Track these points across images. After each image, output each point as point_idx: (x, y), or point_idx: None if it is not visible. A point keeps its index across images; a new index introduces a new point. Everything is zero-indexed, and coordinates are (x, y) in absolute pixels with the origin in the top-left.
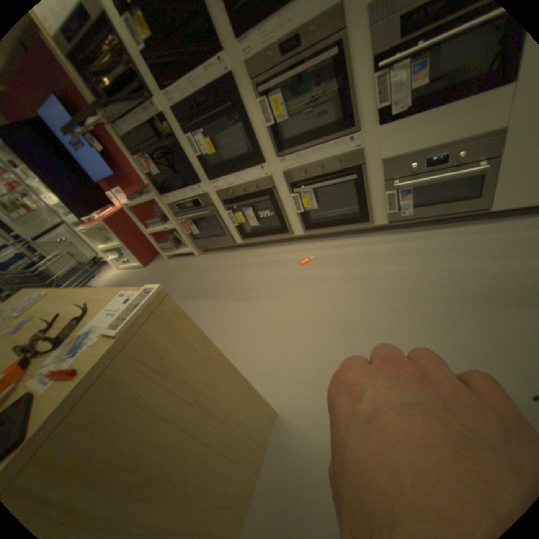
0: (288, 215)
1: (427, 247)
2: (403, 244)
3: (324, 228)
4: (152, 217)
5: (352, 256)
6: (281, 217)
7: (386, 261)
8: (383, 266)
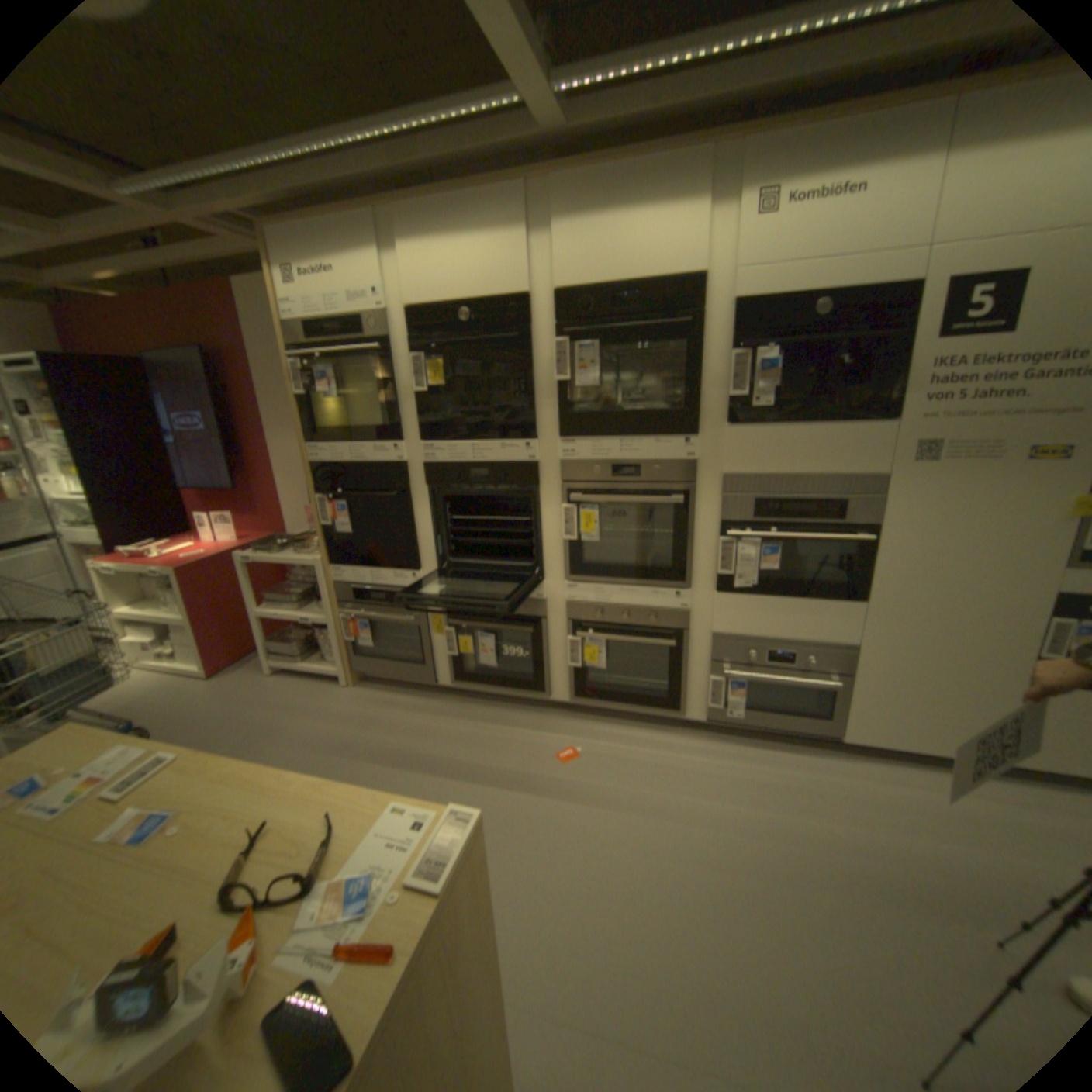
0: (551, 668)
1: (761, 782)
2: (727, 768)
3: (606, 705)
4: (280, 590)
5: (648, 770)
6: (540, 668)
7: (702, 793)
8: (698, 801)
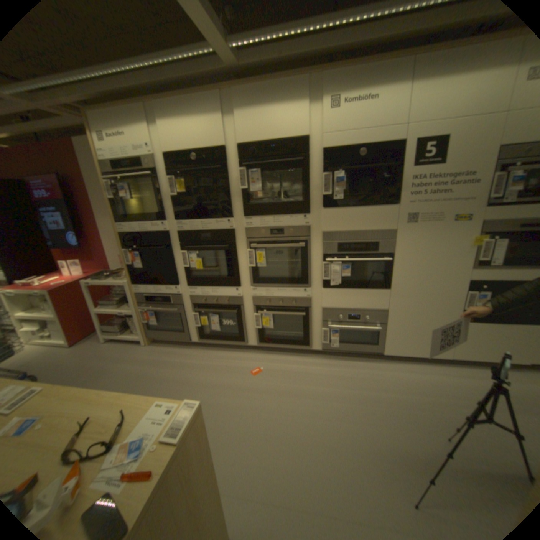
0: (247, 329)
1: (347, 377)
2: (331, 372)
3: (274, 346)
4: (106, 299)
5: (295, 375)
6: (241, 330)
7: (320, 384)
8: (318, 388)
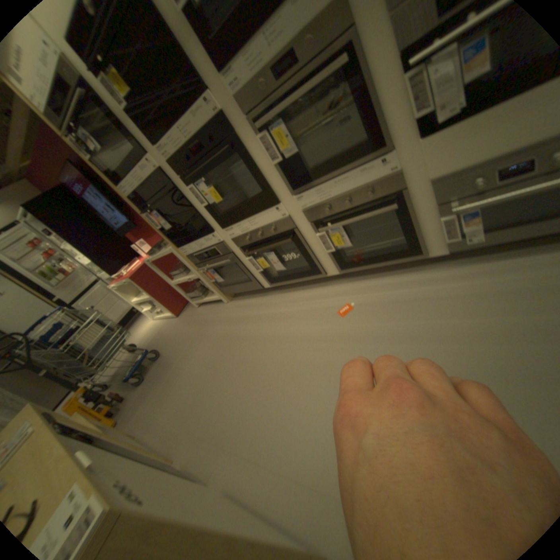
0: (317, 255)
1: (514, 286)
2: (476, 283)
3: (365, 265)
4: (177, 265)
5: (406, 302)
6: (310, 258)
7: (454, 310)
8: (451, 317)
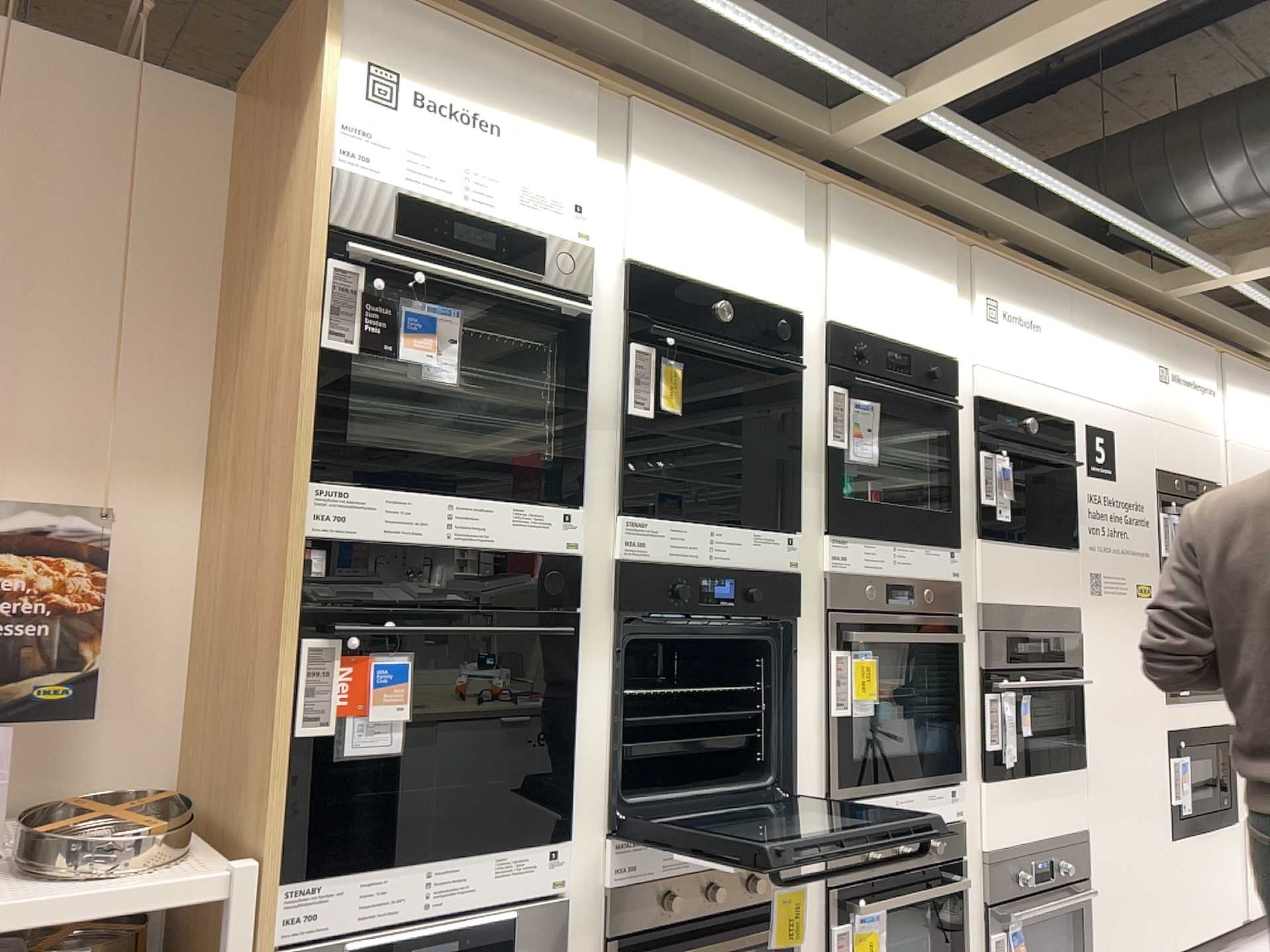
0: None
1: None
2: None
3: None
4: None
5: None
6: None
7: None
8: None
